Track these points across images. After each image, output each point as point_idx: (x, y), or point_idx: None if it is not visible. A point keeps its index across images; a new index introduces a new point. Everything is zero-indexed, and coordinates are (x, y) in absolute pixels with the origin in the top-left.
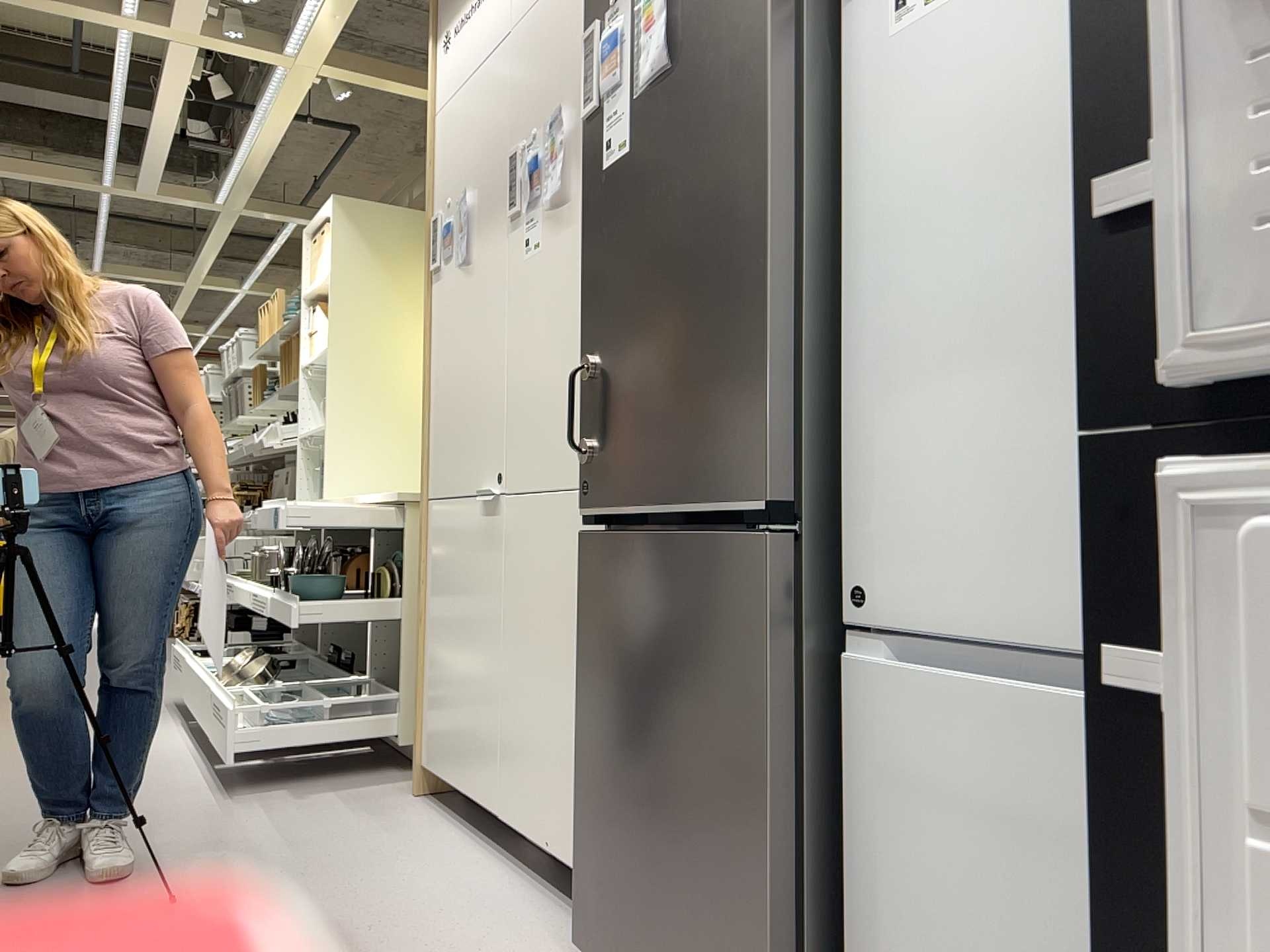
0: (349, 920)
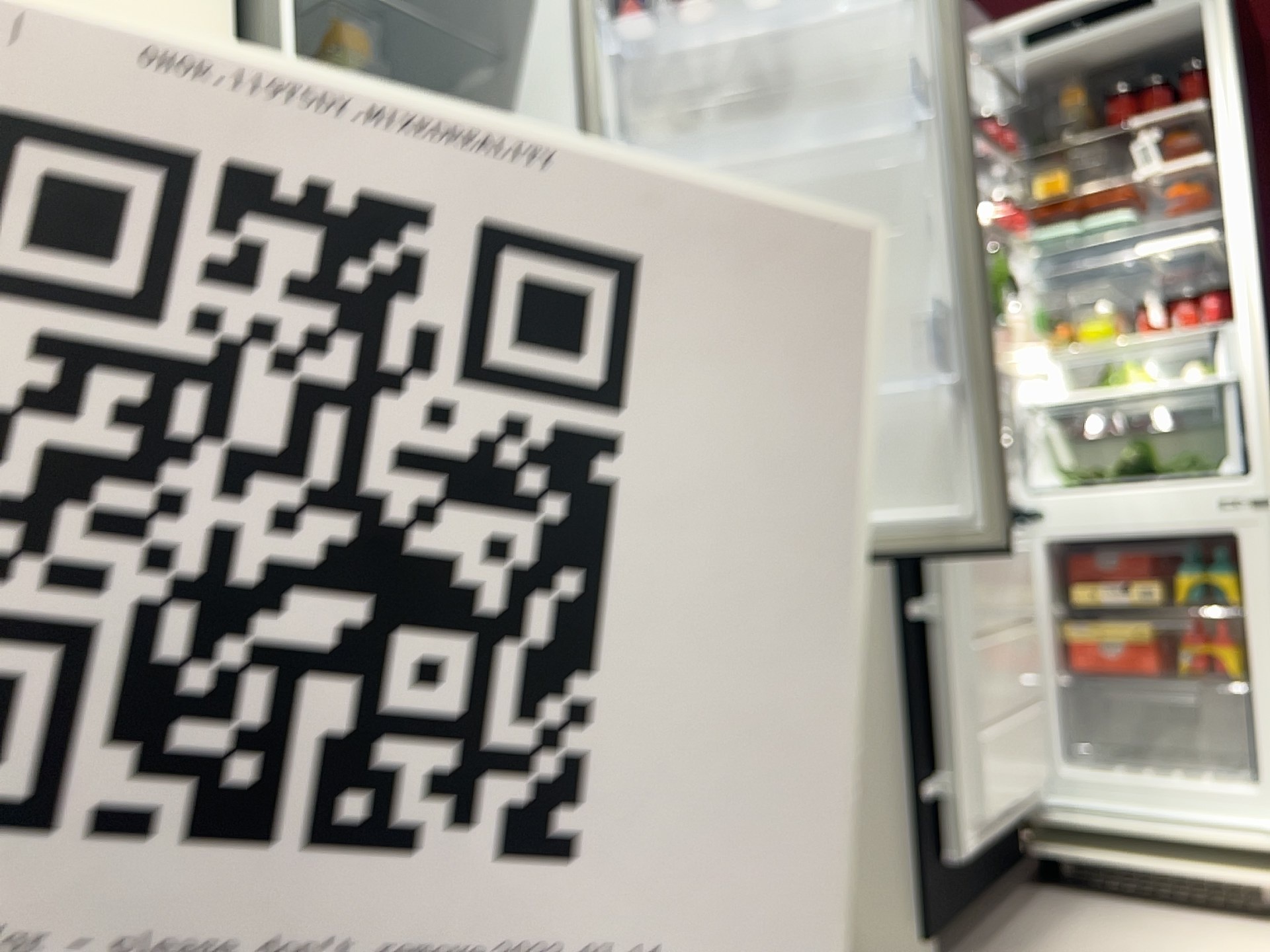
0: None
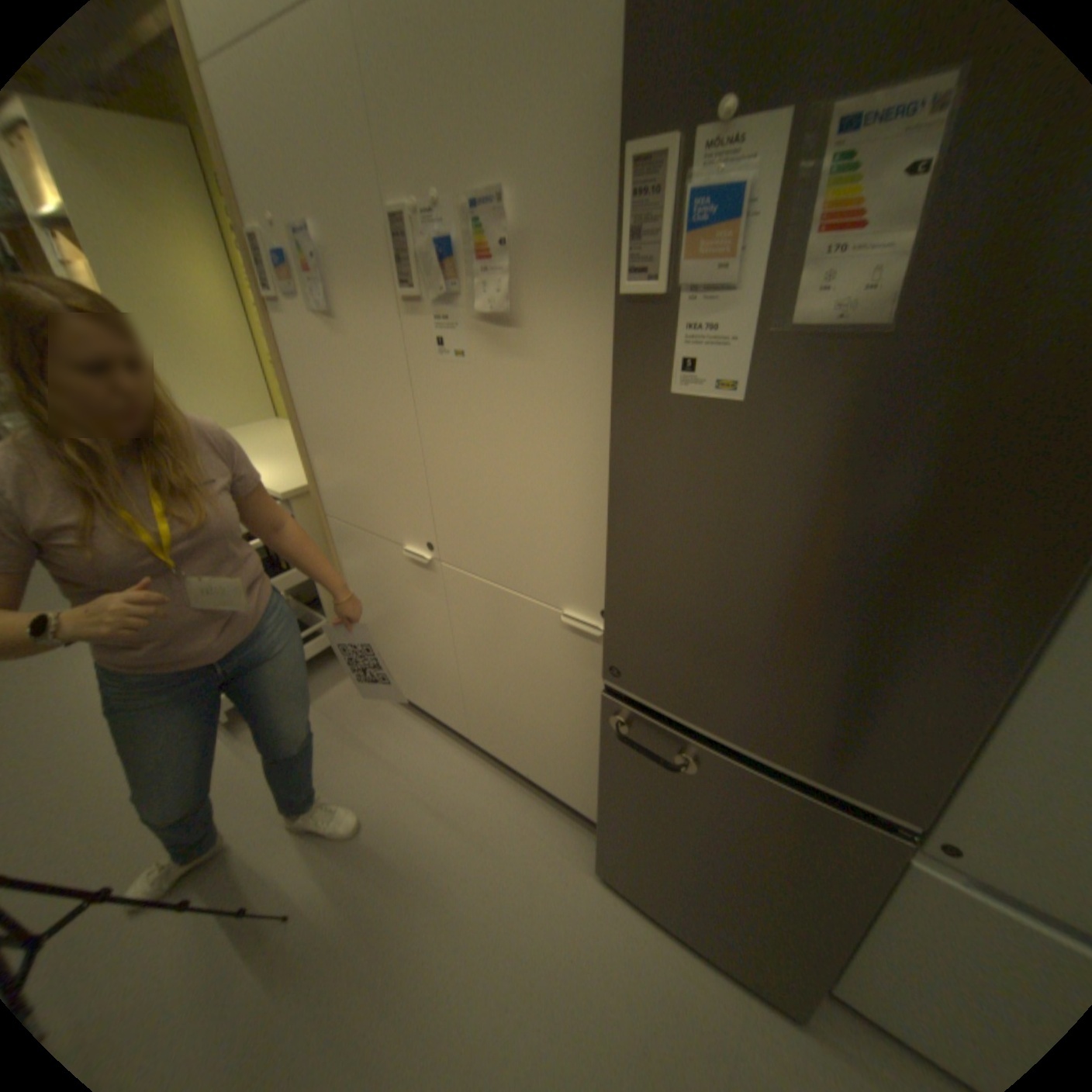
0: (424, 880)
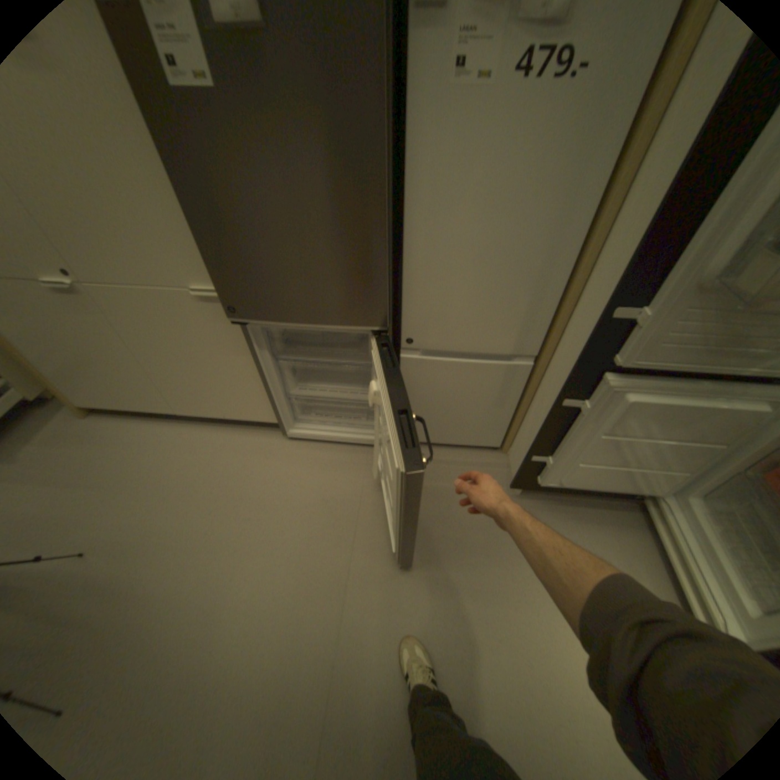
0: (175, 493)
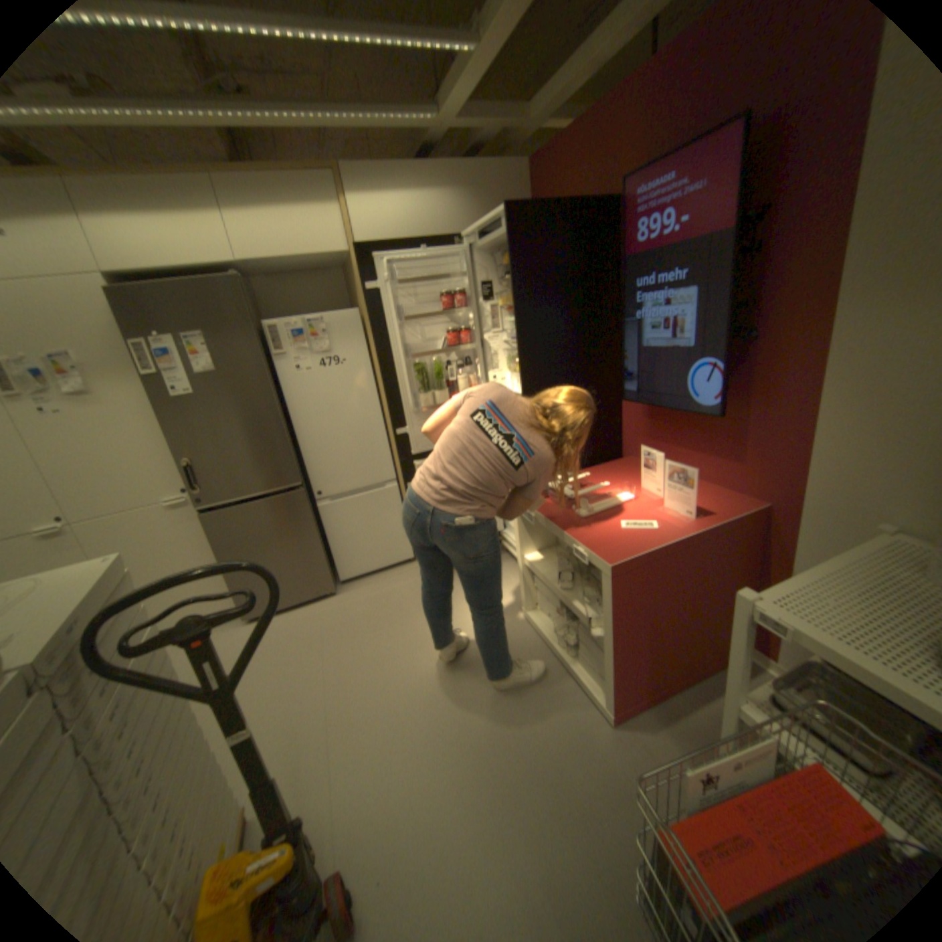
0: None
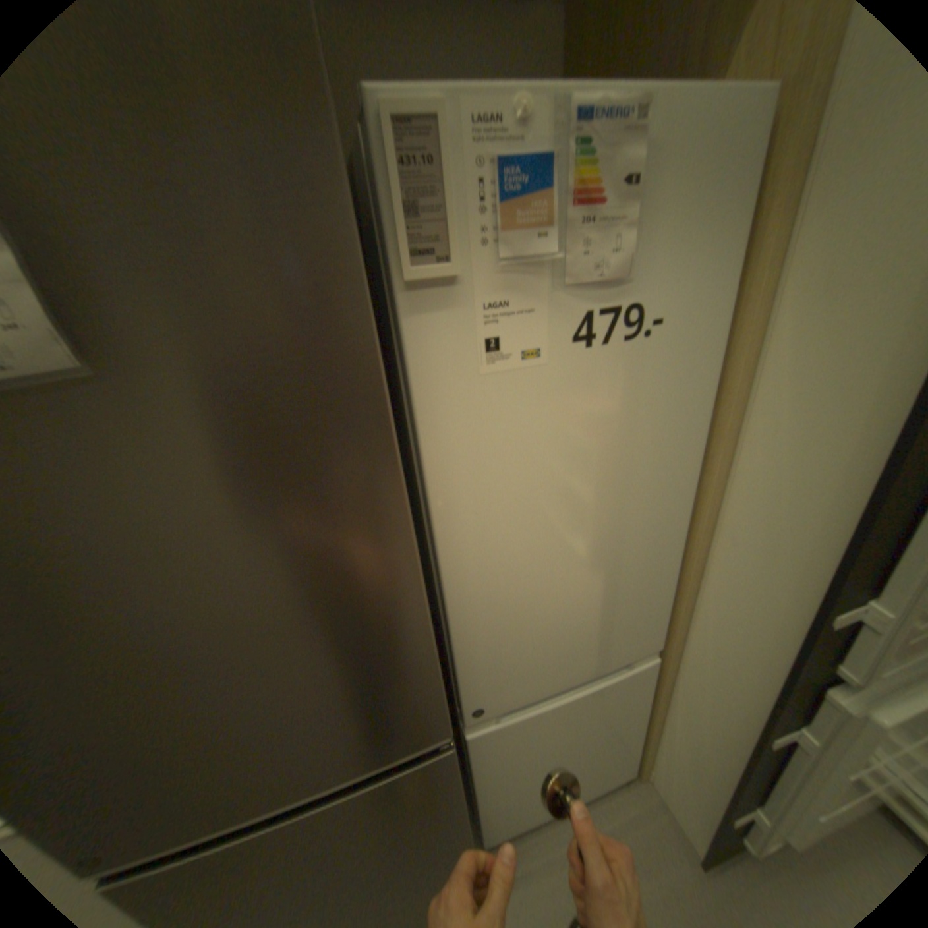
0: None
